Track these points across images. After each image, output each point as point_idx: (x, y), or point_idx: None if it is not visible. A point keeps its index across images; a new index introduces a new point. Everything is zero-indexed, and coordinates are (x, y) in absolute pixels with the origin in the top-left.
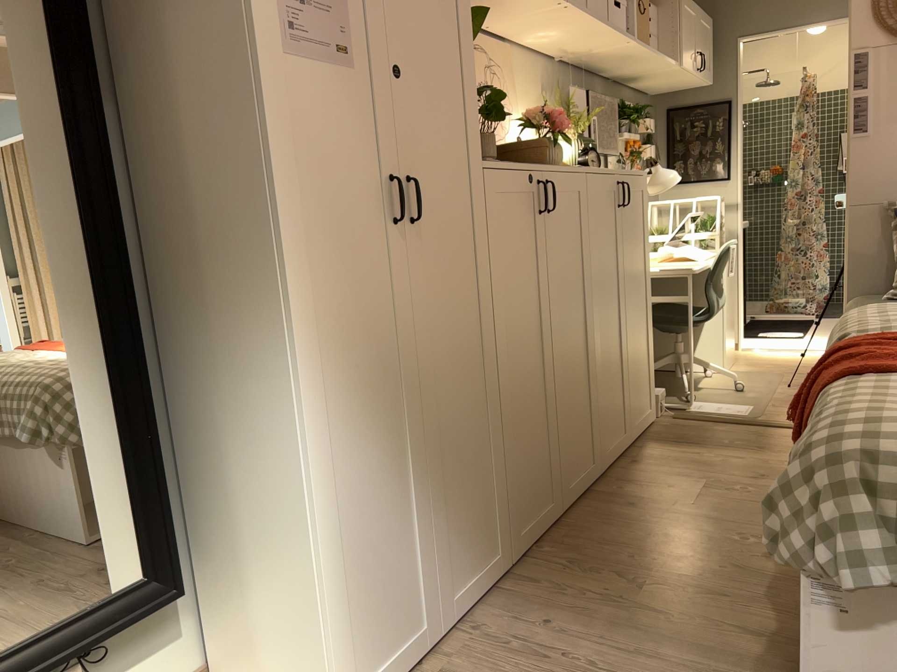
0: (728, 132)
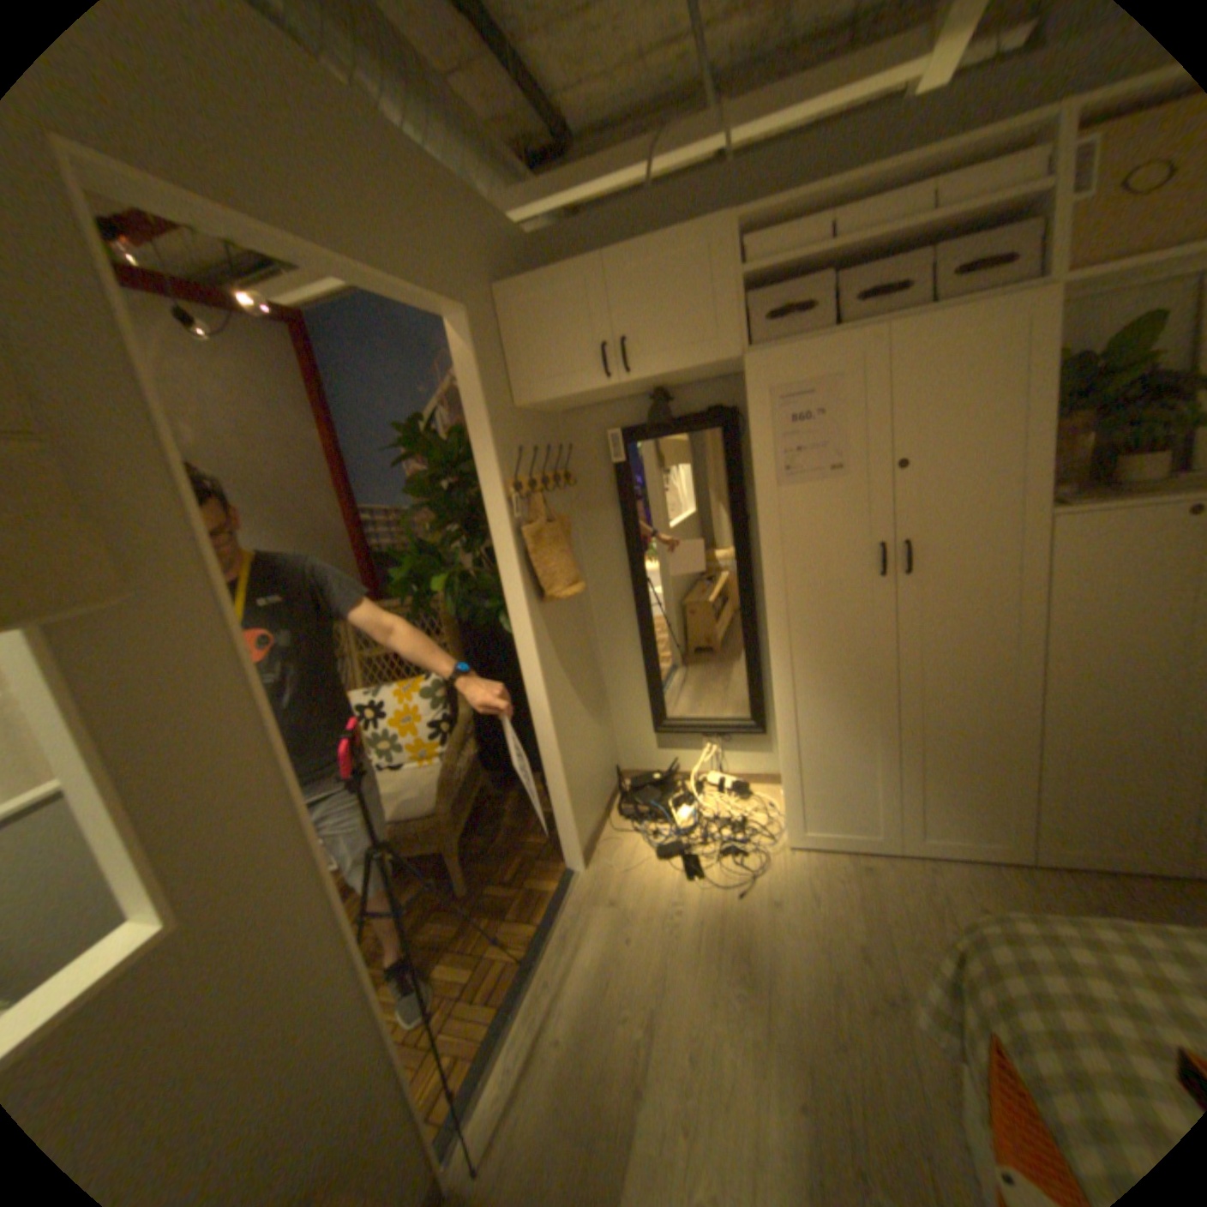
0: None
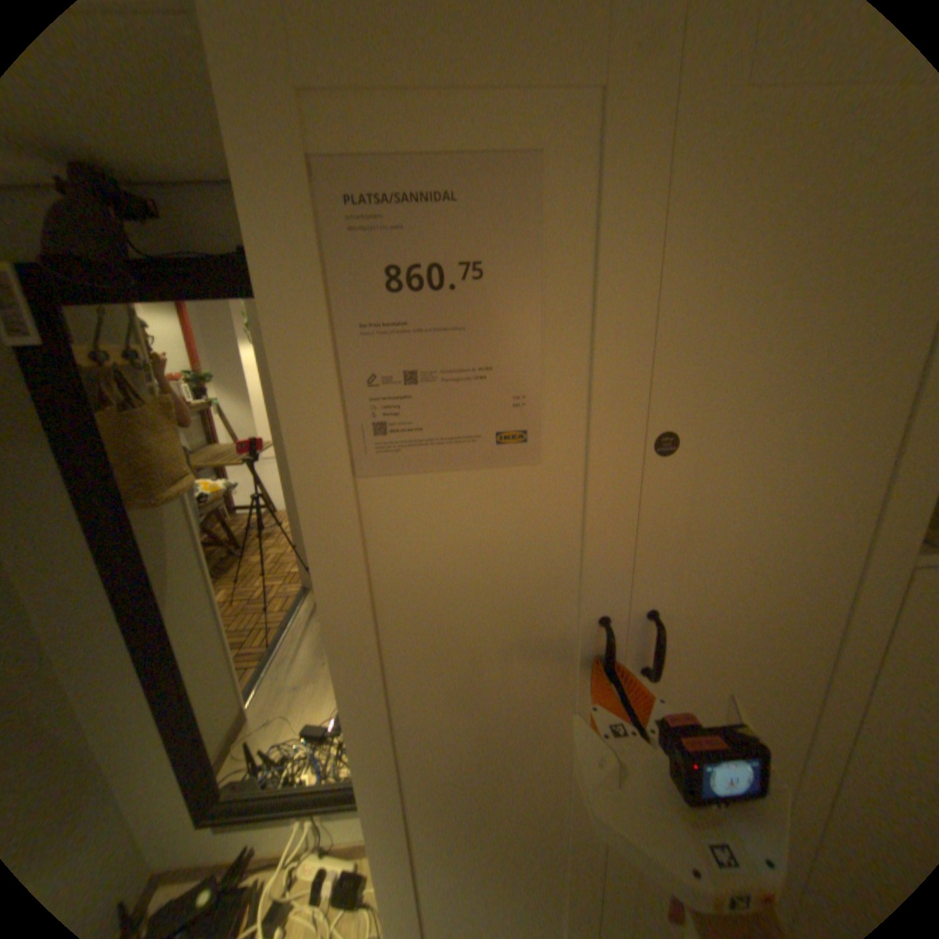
0: None
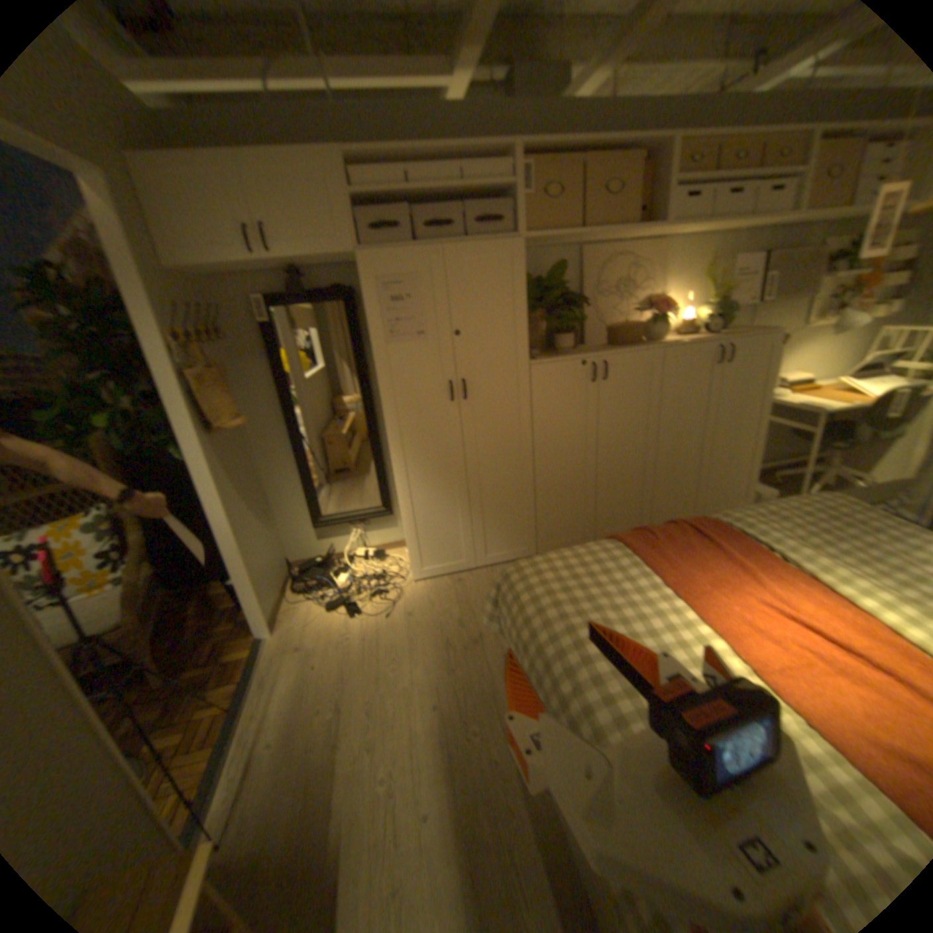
0: None
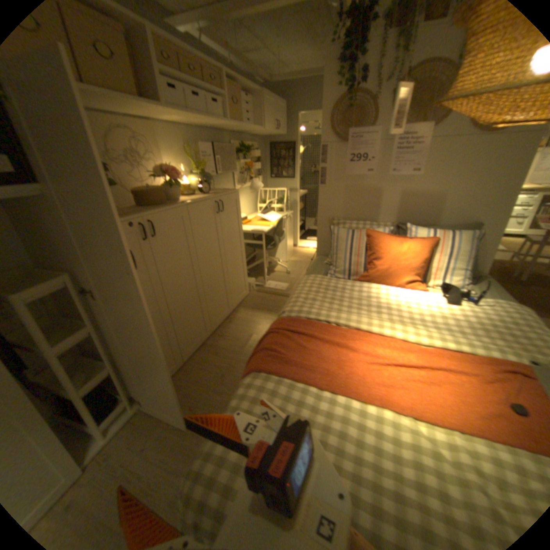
0: (296, 157)
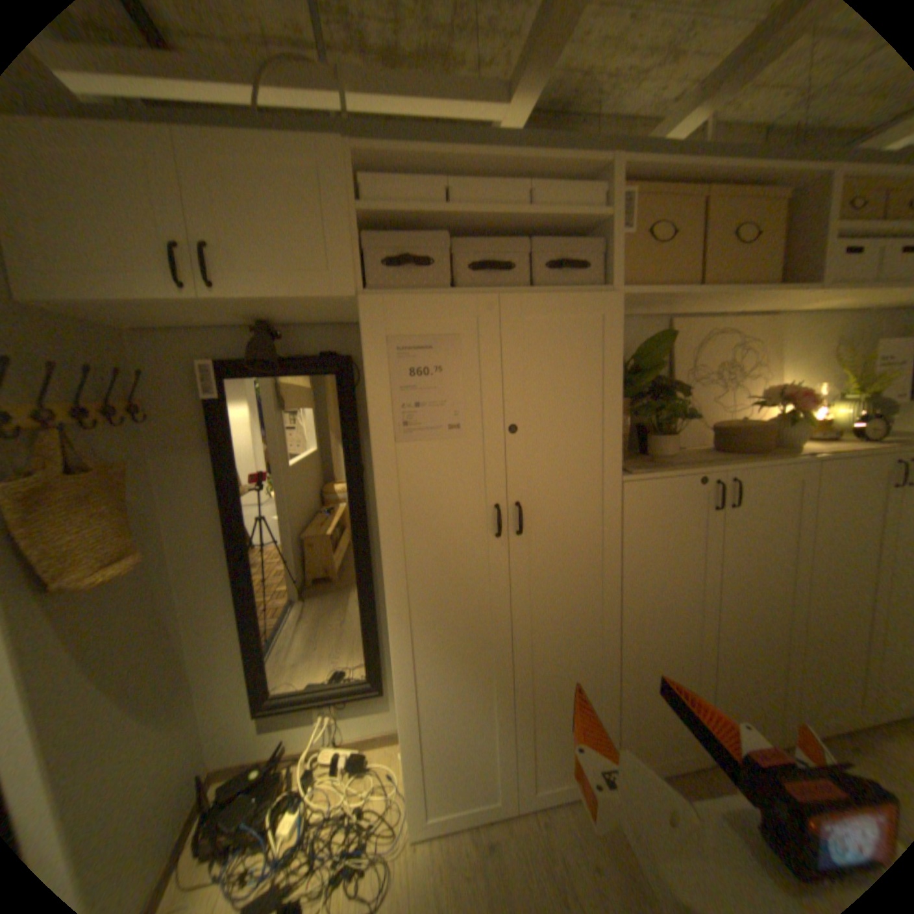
0: None
